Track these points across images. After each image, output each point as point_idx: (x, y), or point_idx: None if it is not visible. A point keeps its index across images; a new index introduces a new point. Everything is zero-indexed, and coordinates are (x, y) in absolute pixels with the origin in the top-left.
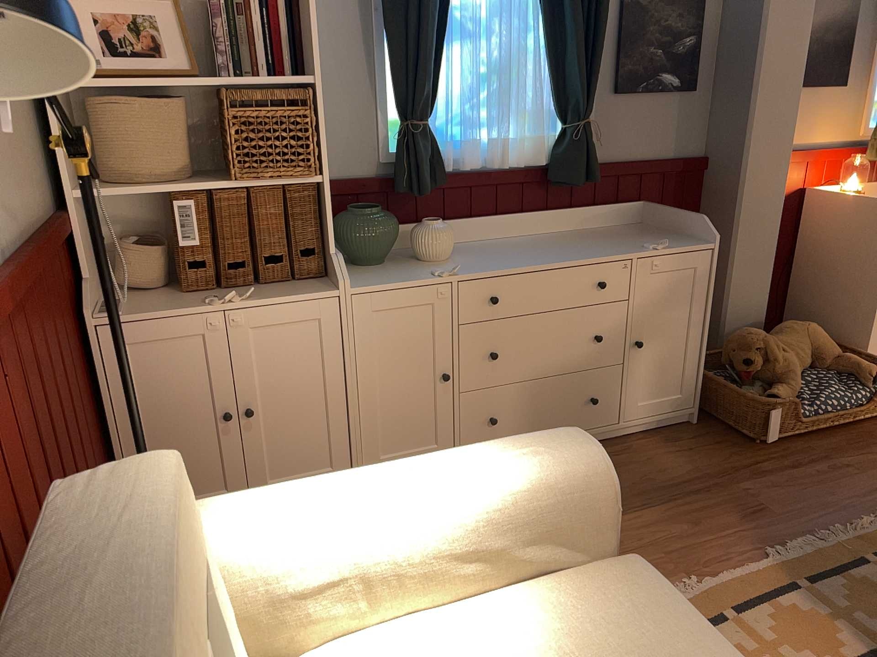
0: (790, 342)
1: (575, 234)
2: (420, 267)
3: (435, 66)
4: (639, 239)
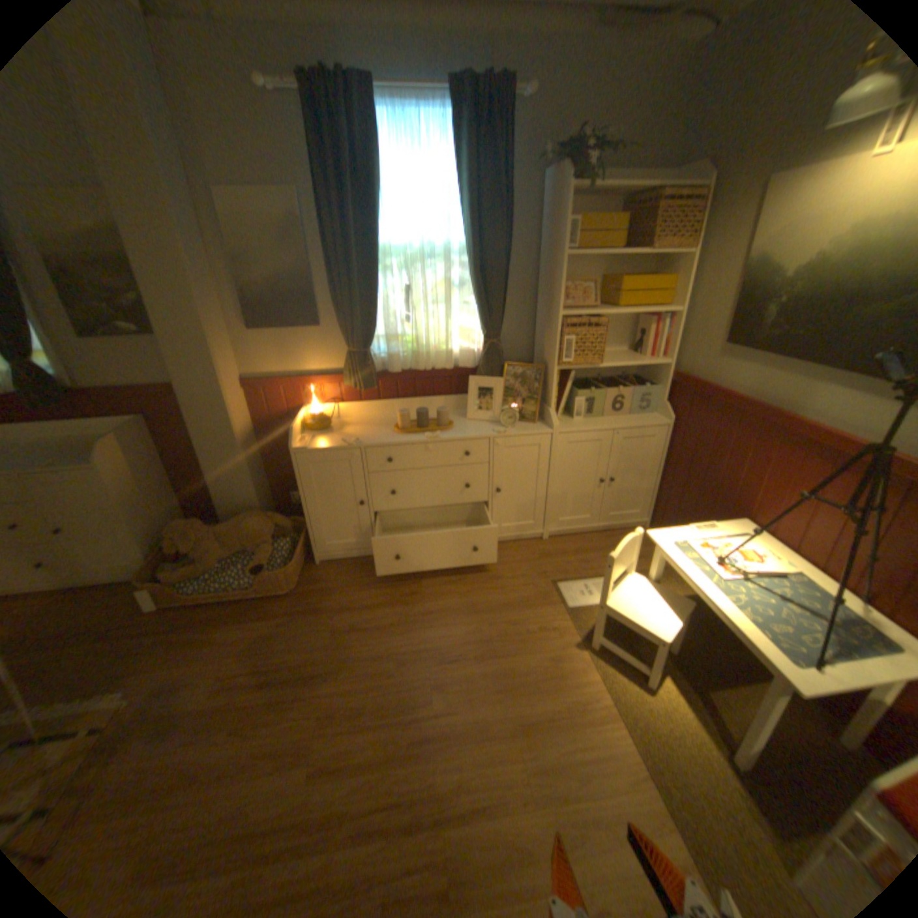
0: (222, 532)
1: (69, 440)
2: None
3: None
4: (76, 453)
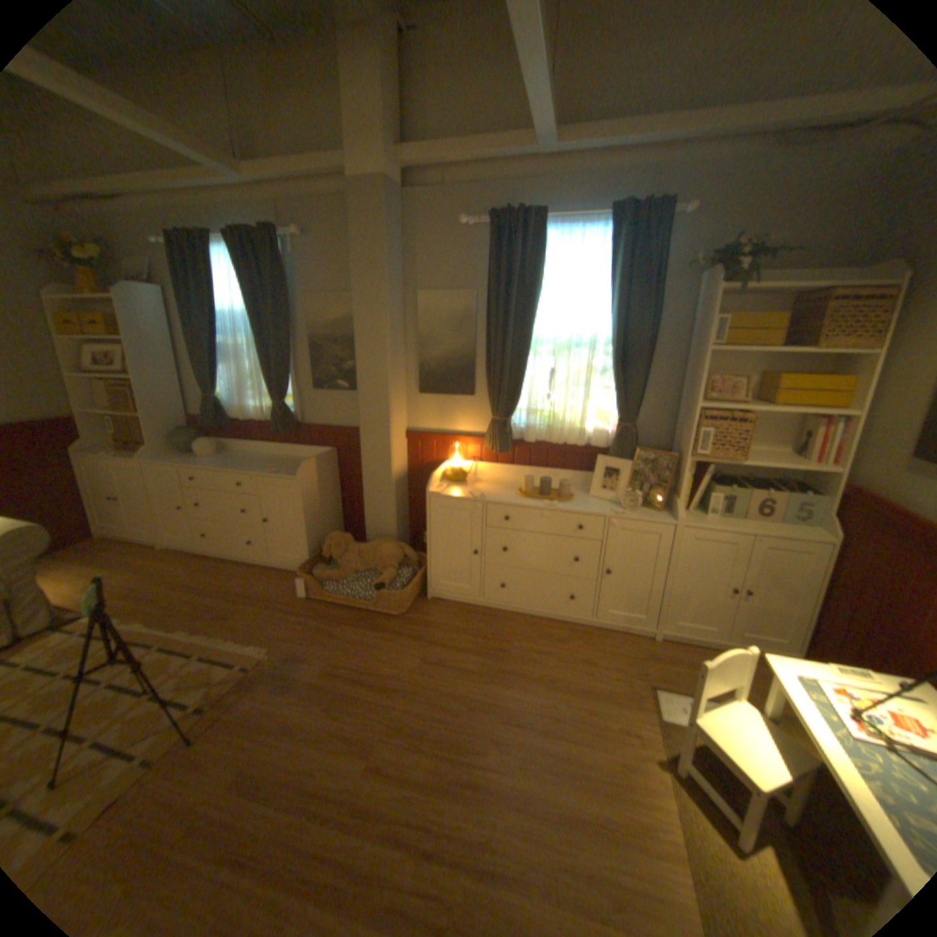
0: (365, 550)
1: (290, 459)
2: (186, 459)
3: (210, 373)
4: (291, 468)
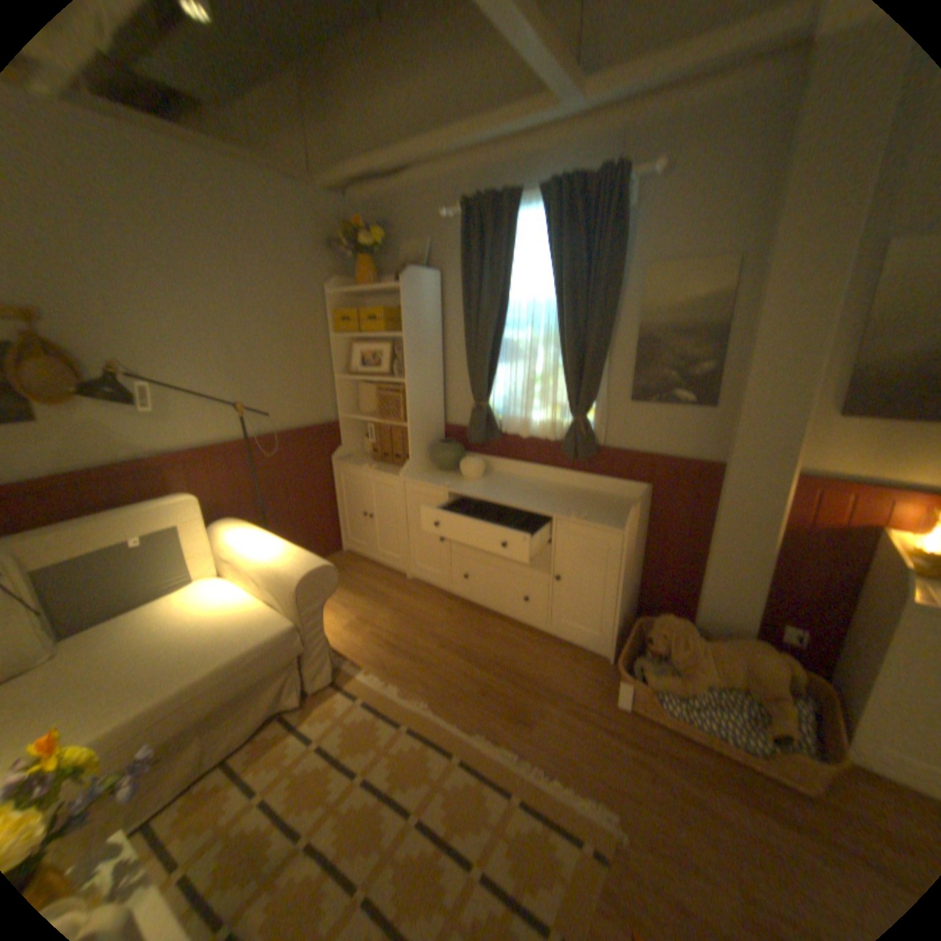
0: (726, 654)
1: (581, 491)
2: (454, 479)
3: (491, 375)
4: (597, 508)
